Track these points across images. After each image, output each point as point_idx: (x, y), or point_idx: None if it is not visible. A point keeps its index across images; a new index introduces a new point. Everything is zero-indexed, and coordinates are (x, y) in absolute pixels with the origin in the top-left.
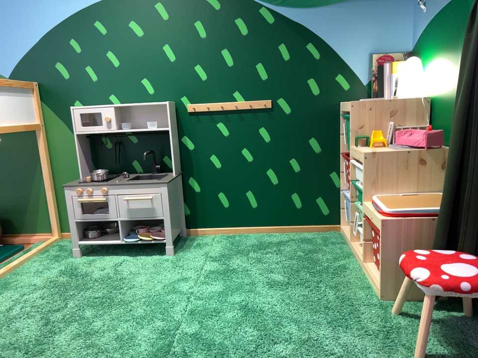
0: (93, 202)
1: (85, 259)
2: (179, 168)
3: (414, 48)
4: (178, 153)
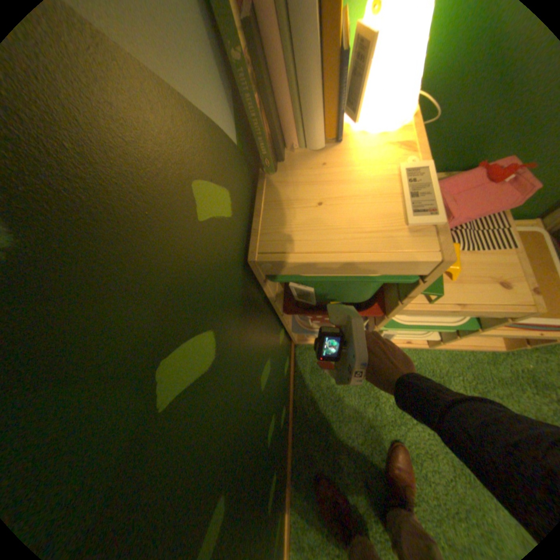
0: None
1: None
2: None
3: None
4: None
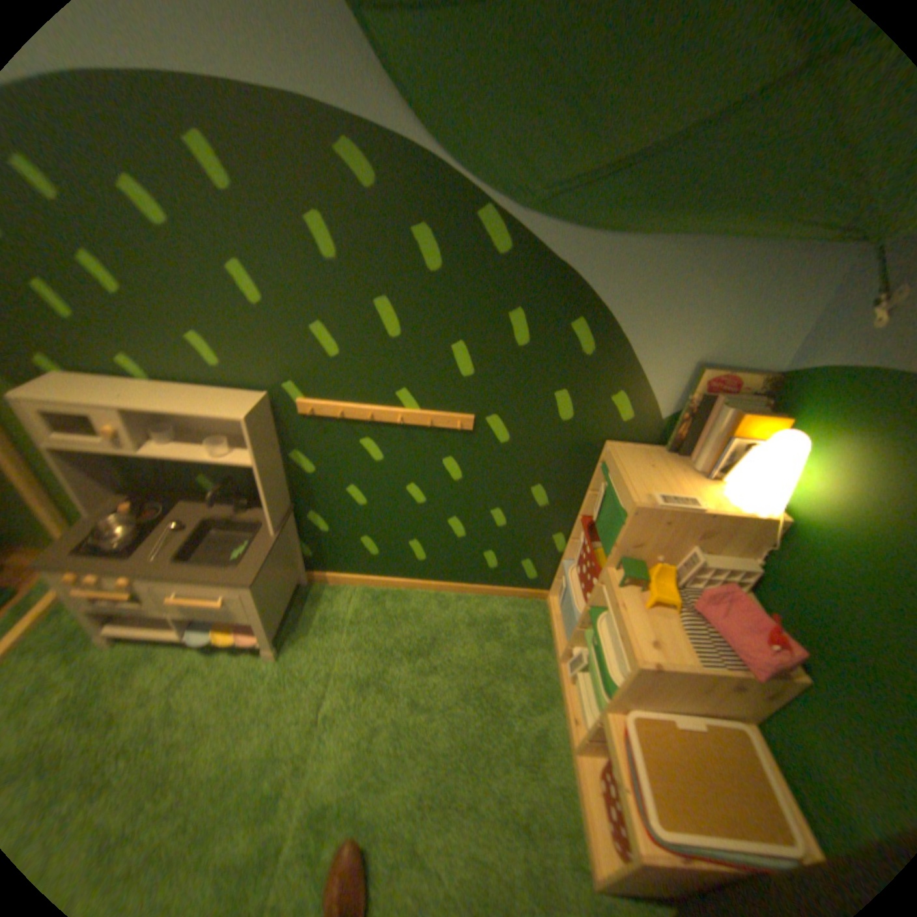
0: (105, 598)
1: (121, 654)
2: (290, 497)
3: (798, 378)
4: (286, 477)
